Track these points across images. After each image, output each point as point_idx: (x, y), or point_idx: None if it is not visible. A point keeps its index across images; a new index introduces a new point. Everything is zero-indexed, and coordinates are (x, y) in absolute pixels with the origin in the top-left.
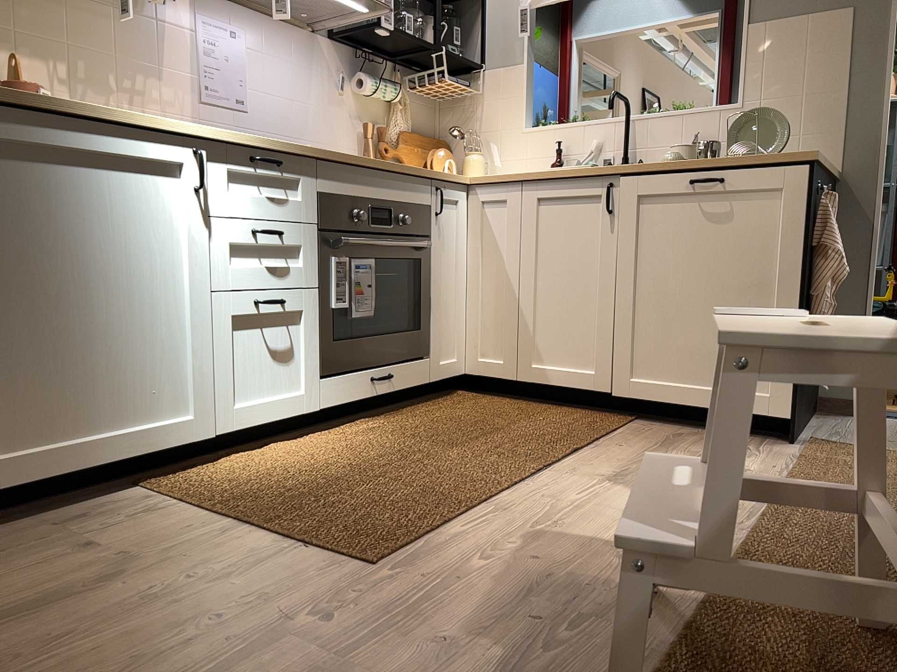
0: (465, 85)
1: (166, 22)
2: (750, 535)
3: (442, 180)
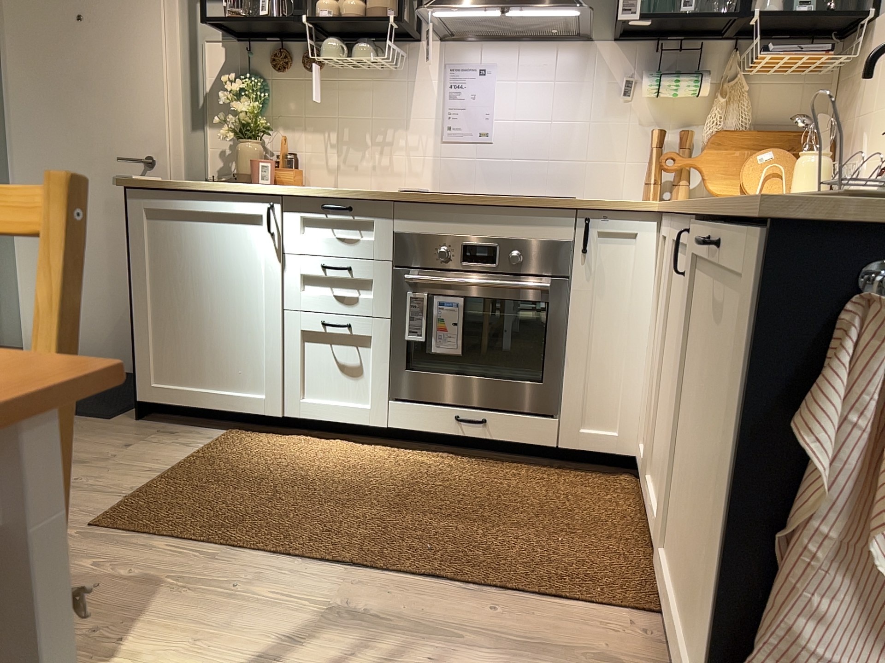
0: (818, 52)
1: (412, 77)
2: None
3: (598, 211)
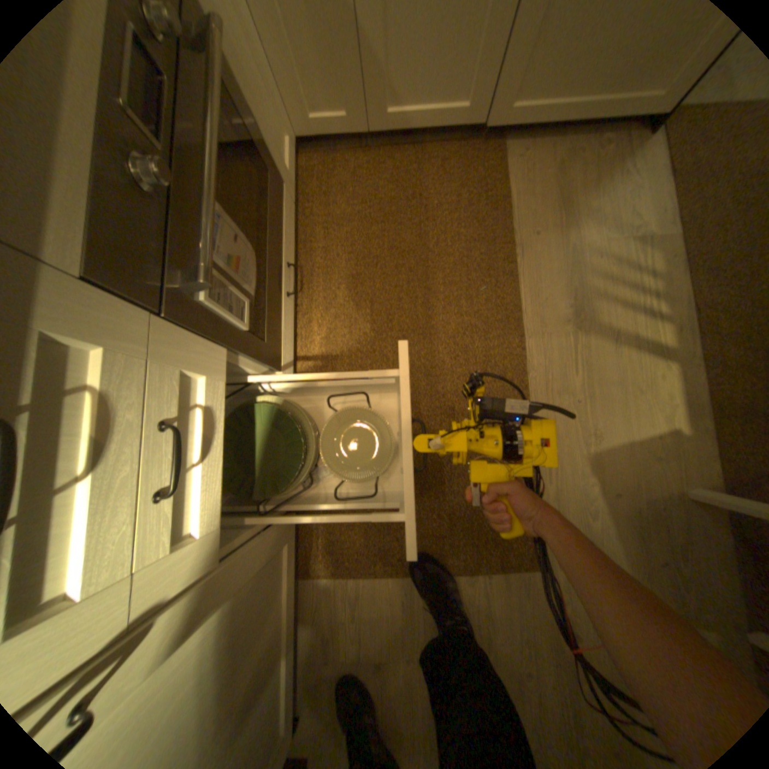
0: None
1: None
2: (710, 381)
3: None
